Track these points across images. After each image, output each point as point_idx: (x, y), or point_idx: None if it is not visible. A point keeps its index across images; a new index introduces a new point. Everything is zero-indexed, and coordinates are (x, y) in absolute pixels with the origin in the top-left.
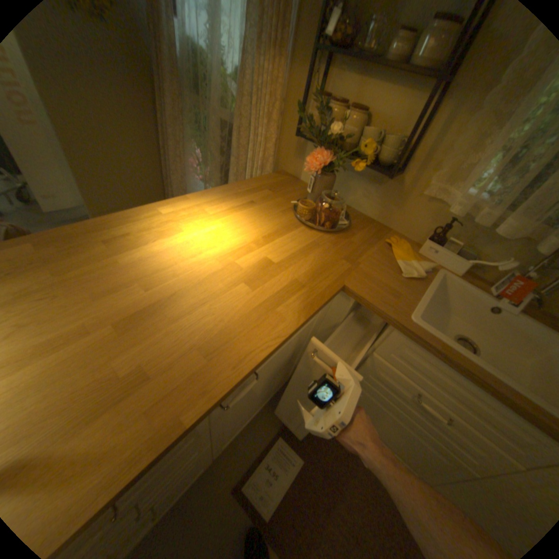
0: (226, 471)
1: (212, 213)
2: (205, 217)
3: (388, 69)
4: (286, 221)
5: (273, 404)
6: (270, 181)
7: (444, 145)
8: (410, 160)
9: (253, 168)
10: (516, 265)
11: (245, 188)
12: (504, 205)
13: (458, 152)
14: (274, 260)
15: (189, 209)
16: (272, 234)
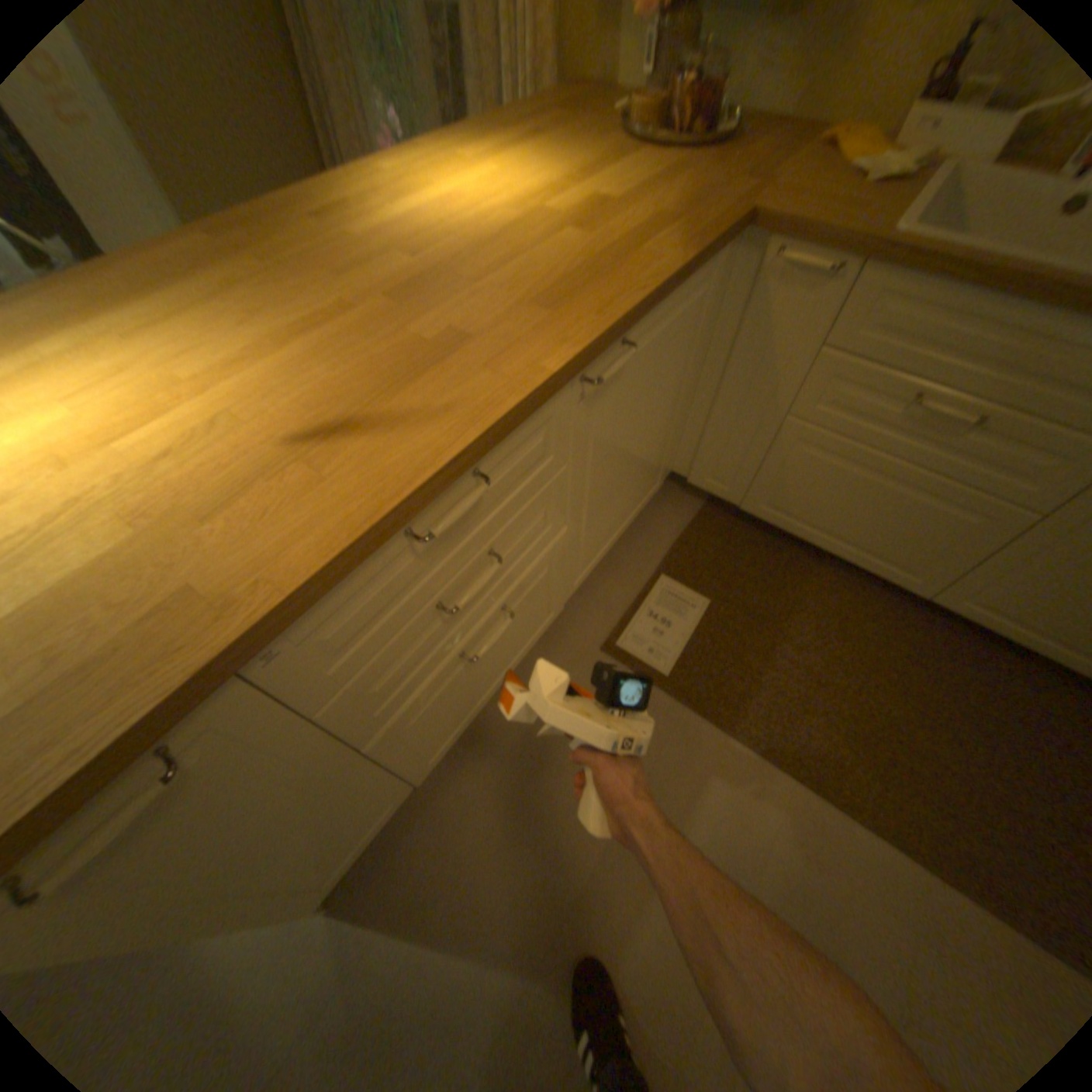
0: (584, 624)
1: (472, 152)
2: (462, 159)
3: None
4: (614, 142)
5: (638, 533)
6: (558, 95)
7: None
8: None
9: (517, 85)
10: None
11: (514, 112)
12: None
13: None
14: (613, 191)
15: (427, 153)
16: (594, 162)
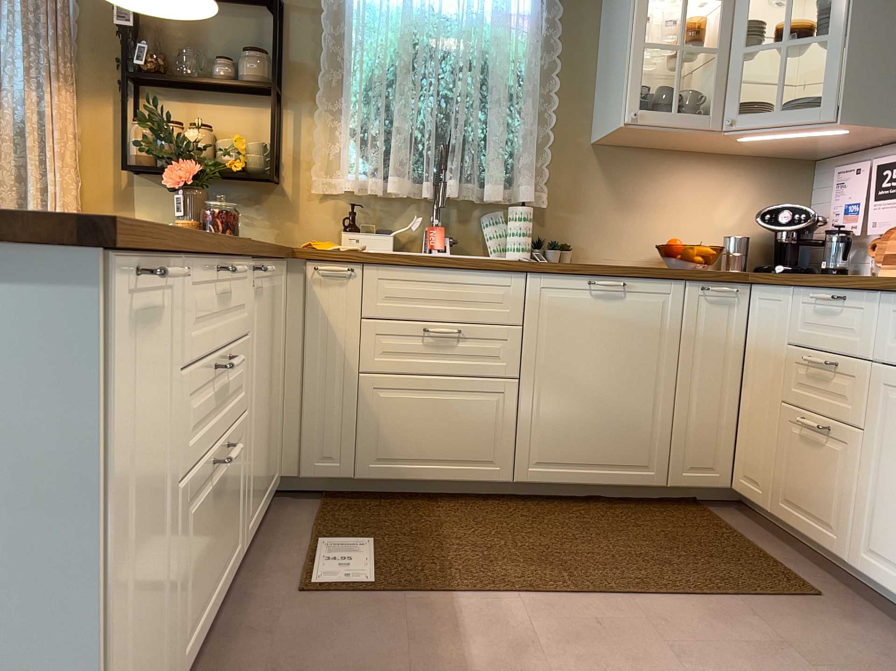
0: (266, 587)
1: None
2: None
3: (217, 96)
4: None
5: (275, 528)
6: None
7: (304, 147)
8: (280, 168)
9: None
10: (421, 219)
11: None
12: (379, 172)
13: (320, 147)
14: None
15: None
16: None
